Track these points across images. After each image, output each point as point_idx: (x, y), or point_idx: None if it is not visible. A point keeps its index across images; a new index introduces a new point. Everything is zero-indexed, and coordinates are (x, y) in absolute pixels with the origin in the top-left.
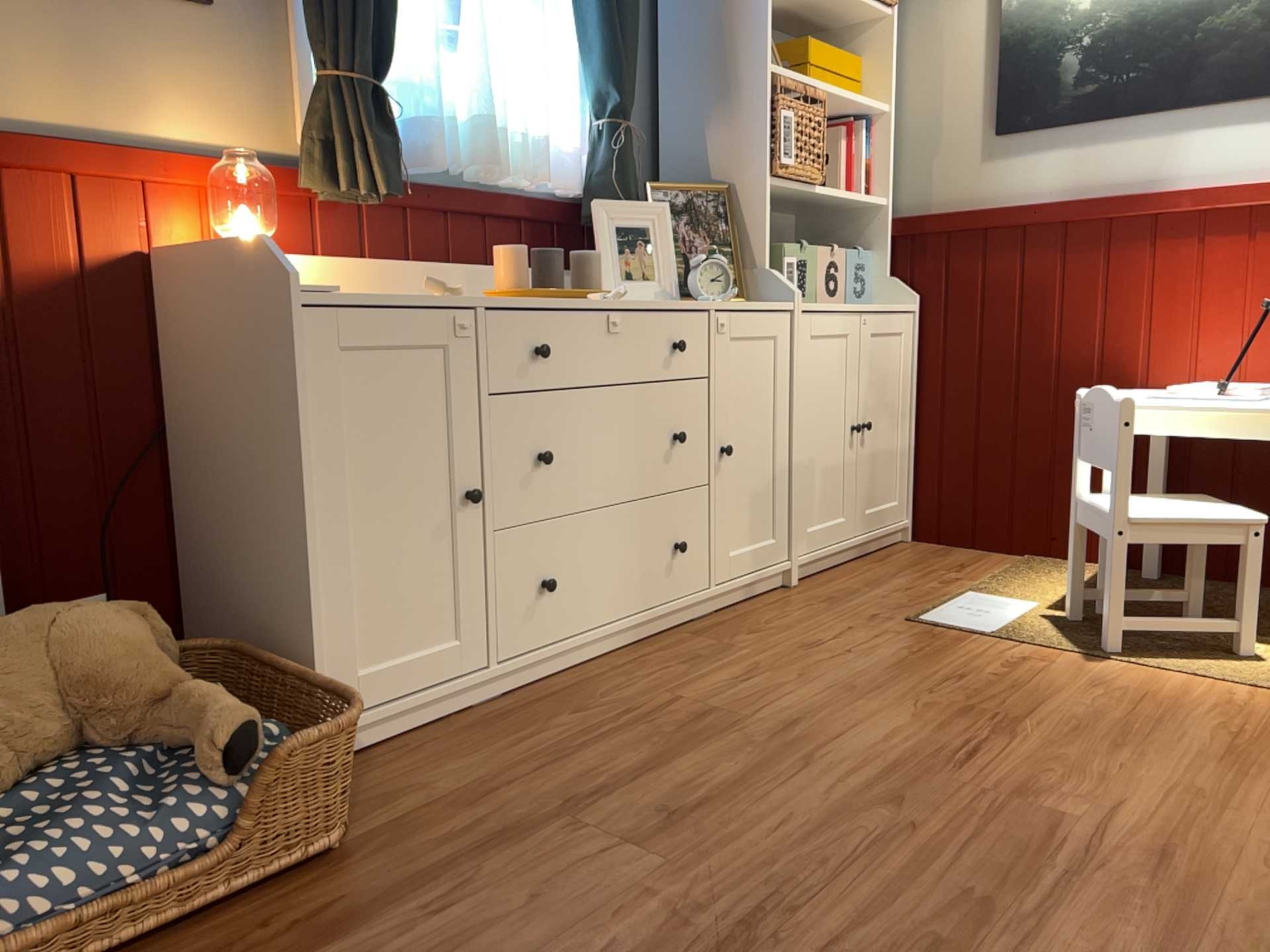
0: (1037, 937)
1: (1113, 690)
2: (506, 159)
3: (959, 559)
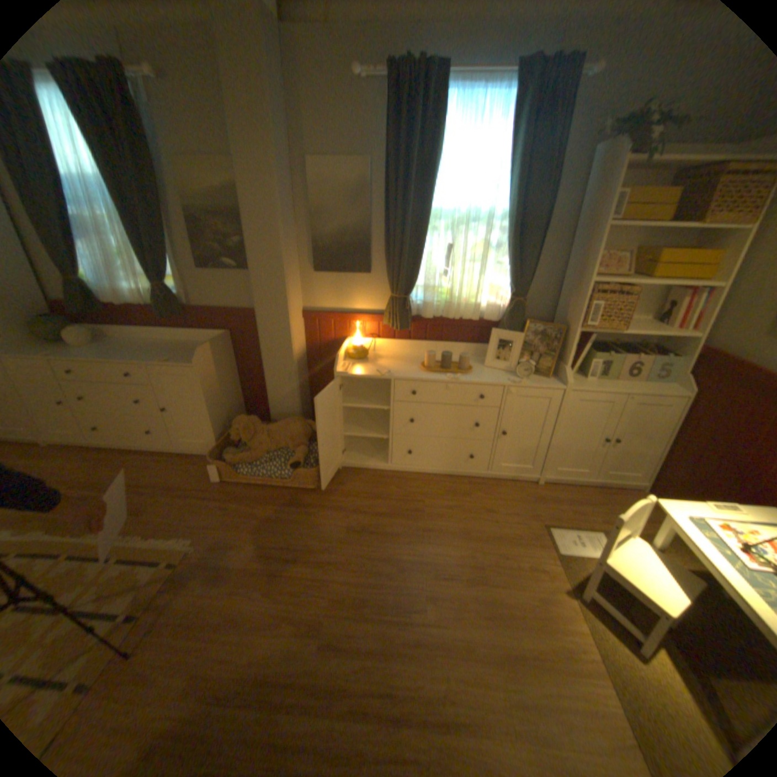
0: (357, 623)
1: (543, 611)
2: (466, 310)
3: None
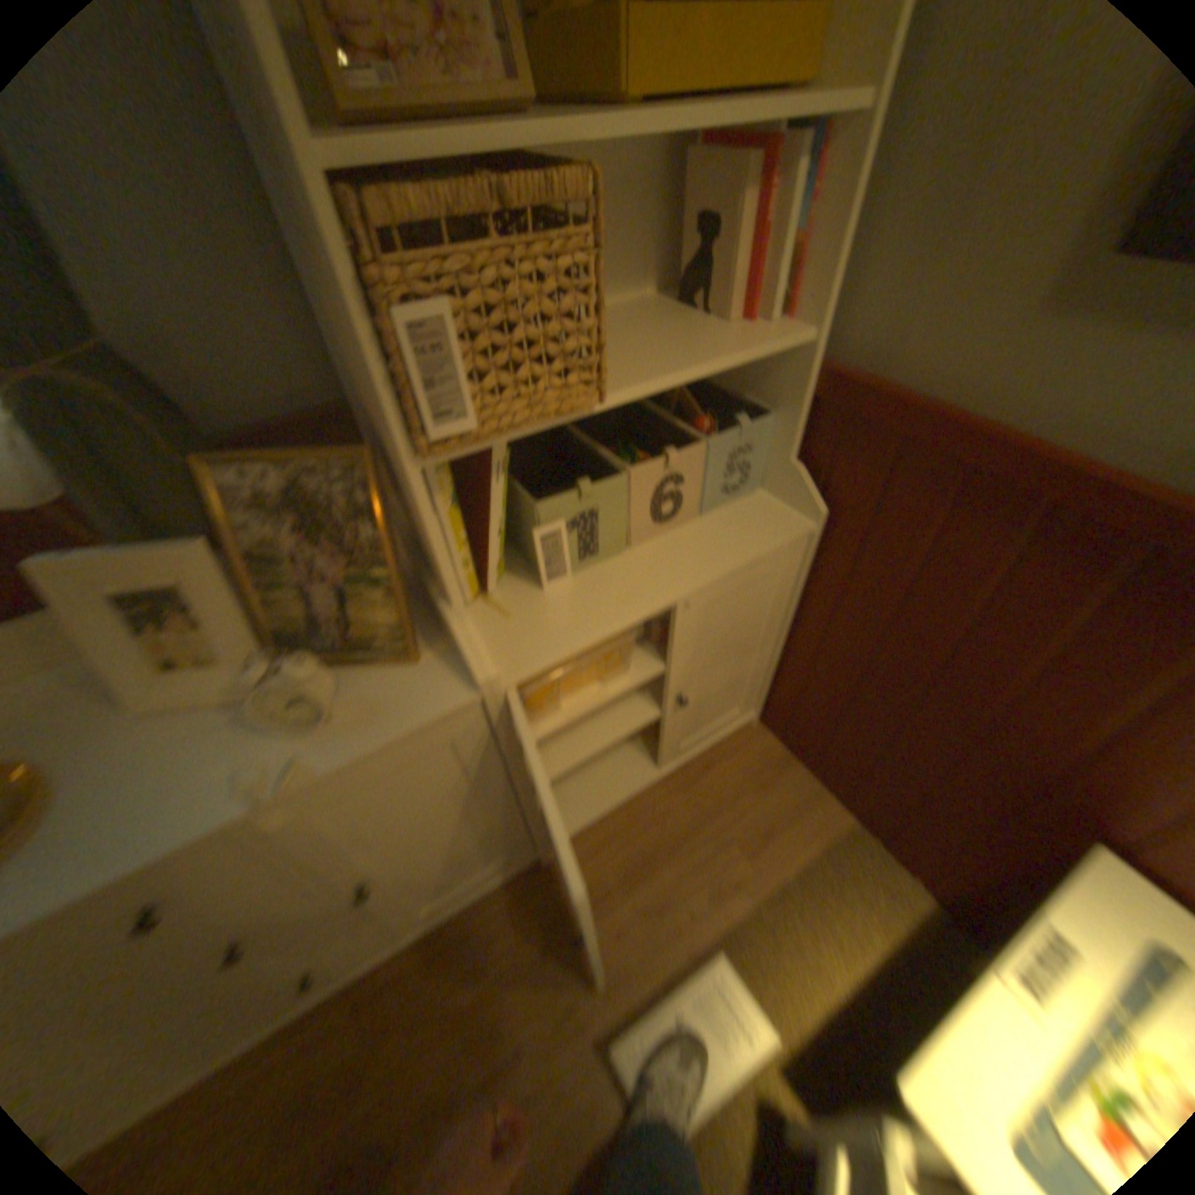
0: None
1: None
2: None
3: (778, 809)
